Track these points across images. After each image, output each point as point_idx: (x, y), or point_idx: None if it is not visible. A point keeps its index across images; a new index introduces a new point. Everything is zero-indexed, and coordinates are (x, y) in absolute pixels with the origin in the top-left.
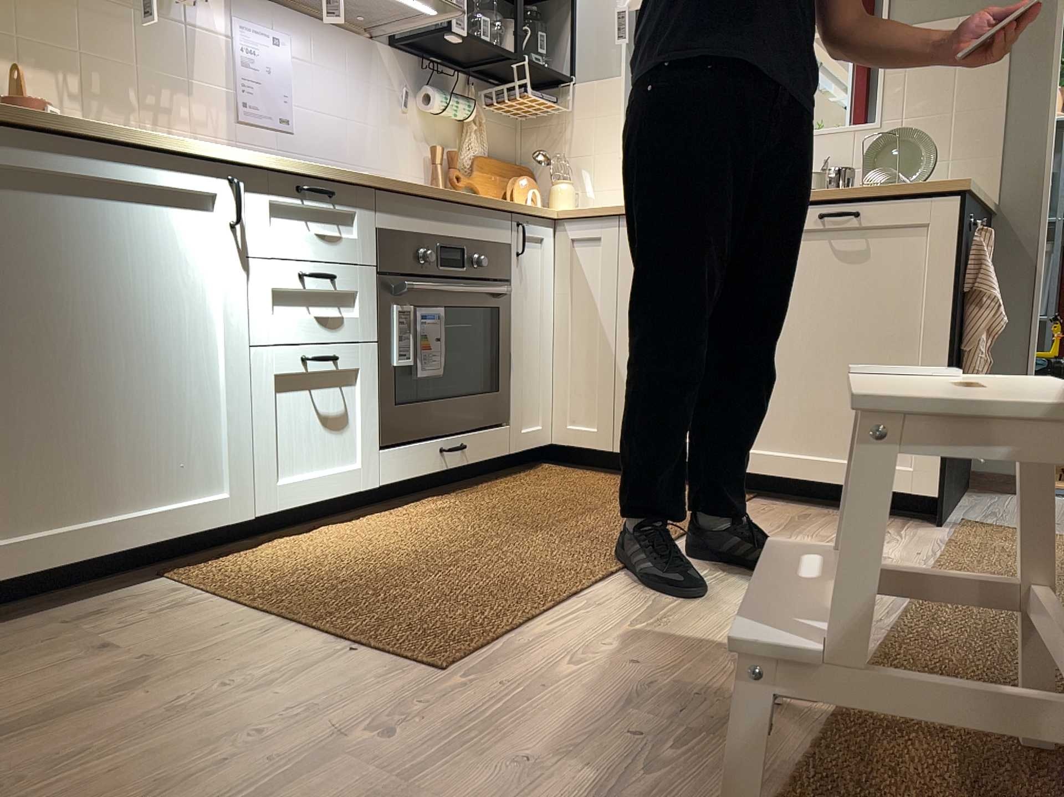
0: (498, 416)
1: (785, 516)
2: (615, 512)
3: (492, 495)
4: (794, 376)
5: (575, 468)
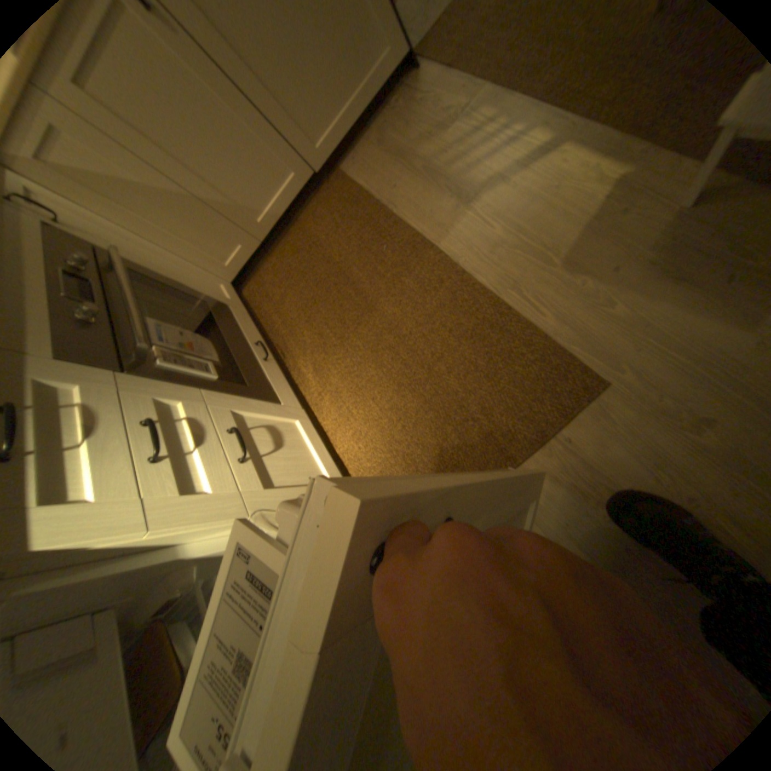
0: (220, 312)
1: (383, 155)
2: (354, 257)
3: (300, 334)
4: (296, 67)
5: (253, 276)
